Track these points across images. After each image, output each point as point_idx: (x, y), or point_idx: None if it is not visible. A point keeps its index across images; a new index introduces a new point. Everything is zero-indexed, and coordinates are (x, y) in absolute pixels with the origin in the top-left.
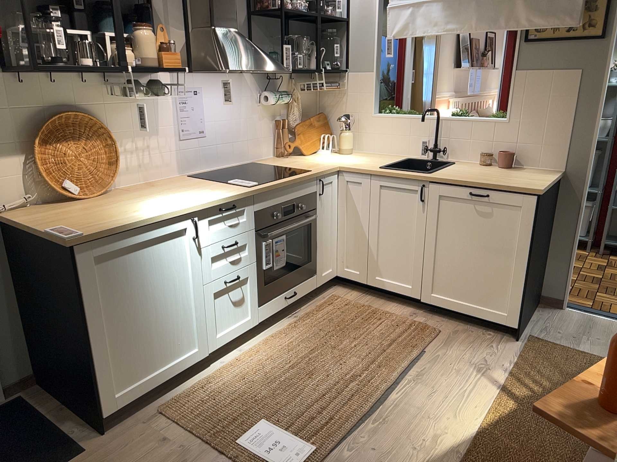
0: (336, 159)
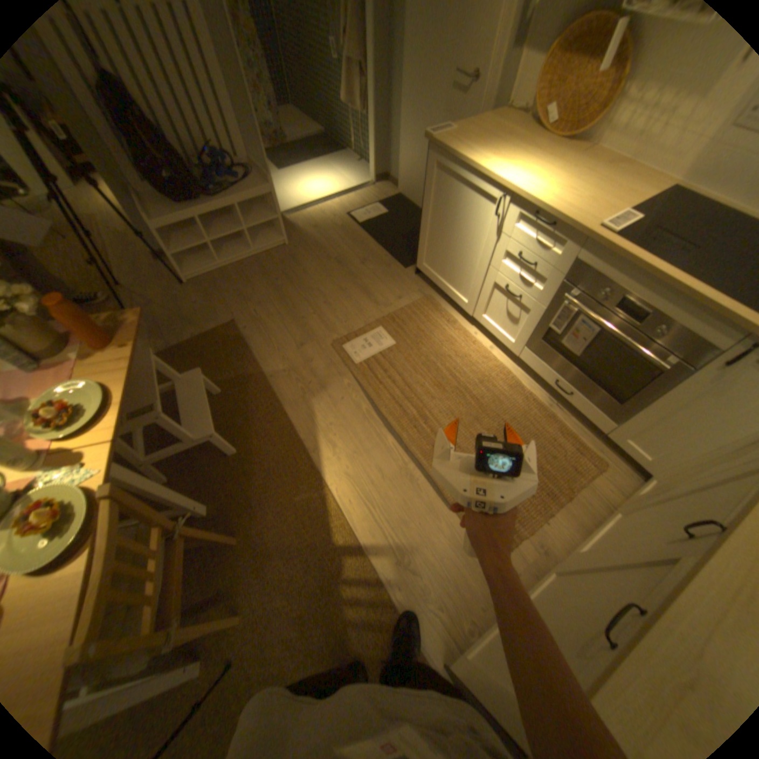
0: None
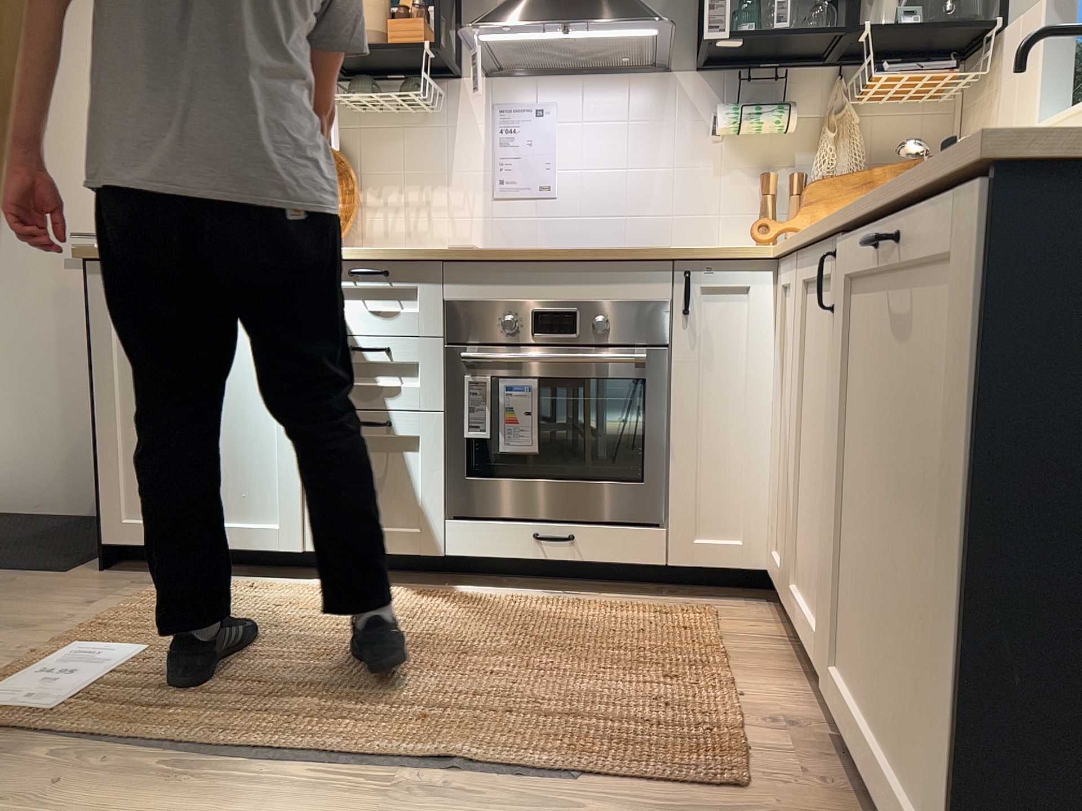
0: None
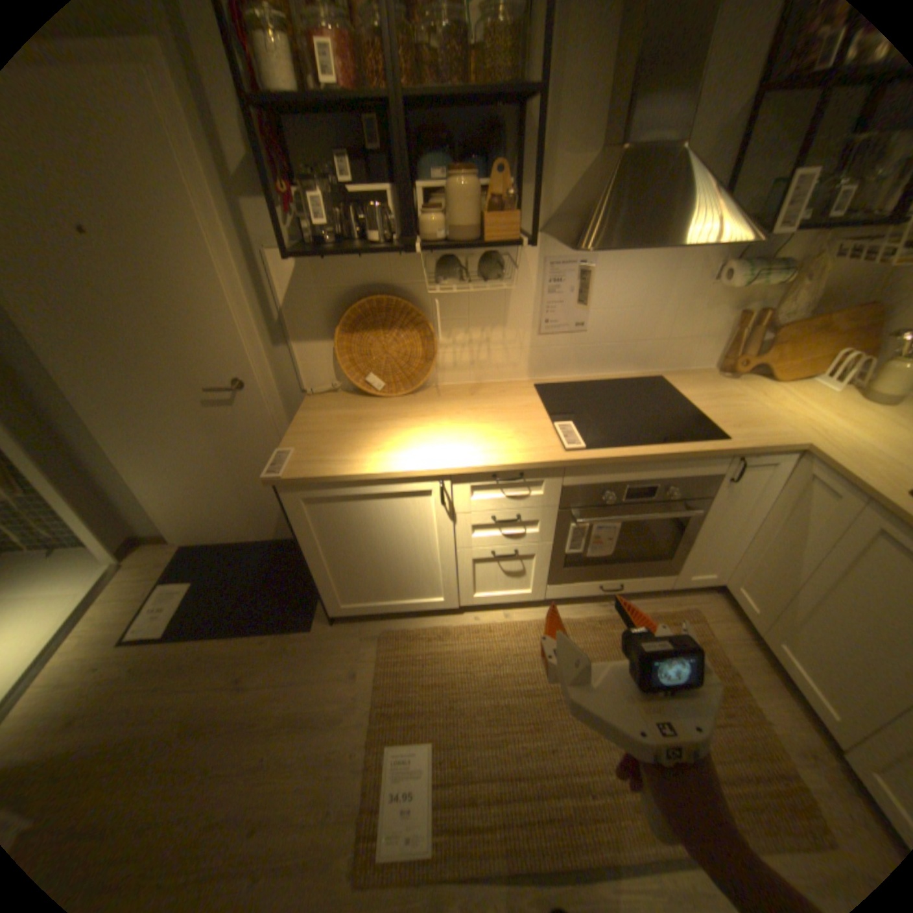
0: (830, 415)
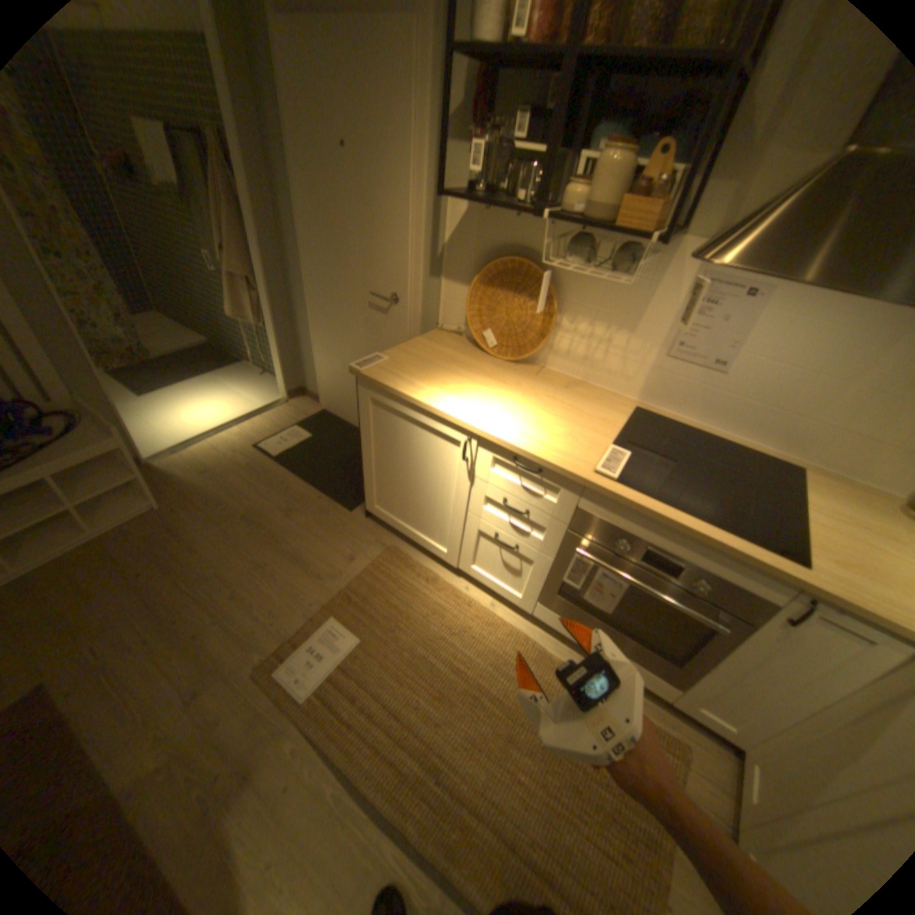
0: None
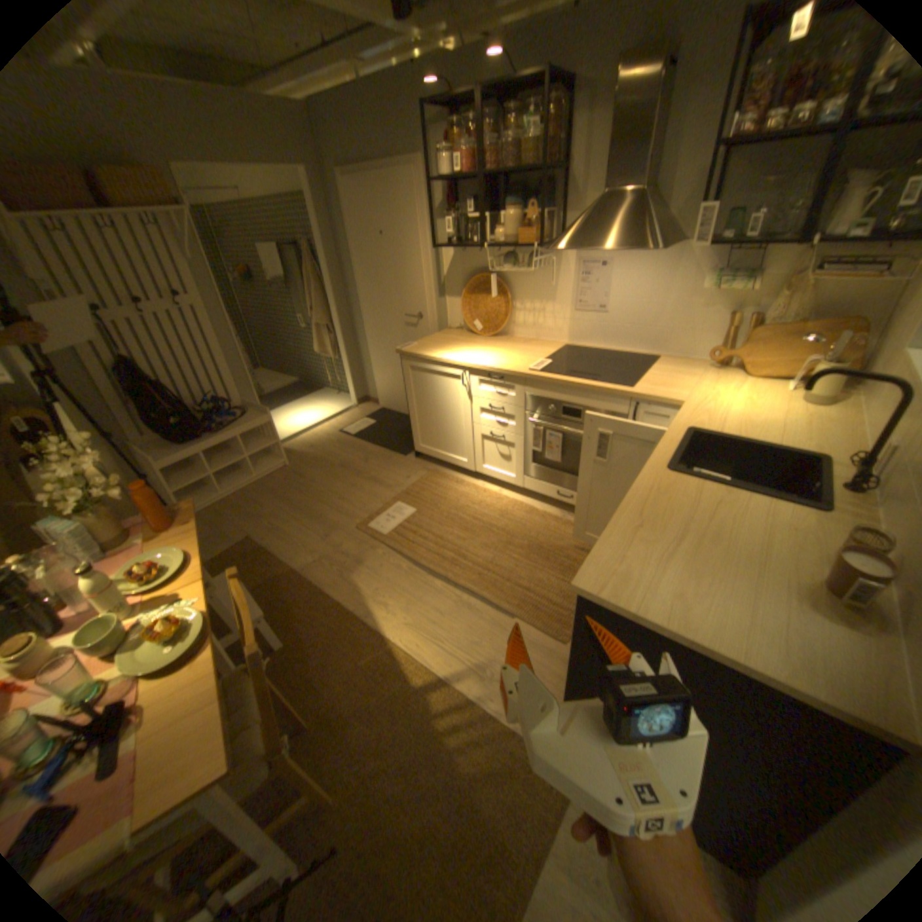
0: (742, 397)
